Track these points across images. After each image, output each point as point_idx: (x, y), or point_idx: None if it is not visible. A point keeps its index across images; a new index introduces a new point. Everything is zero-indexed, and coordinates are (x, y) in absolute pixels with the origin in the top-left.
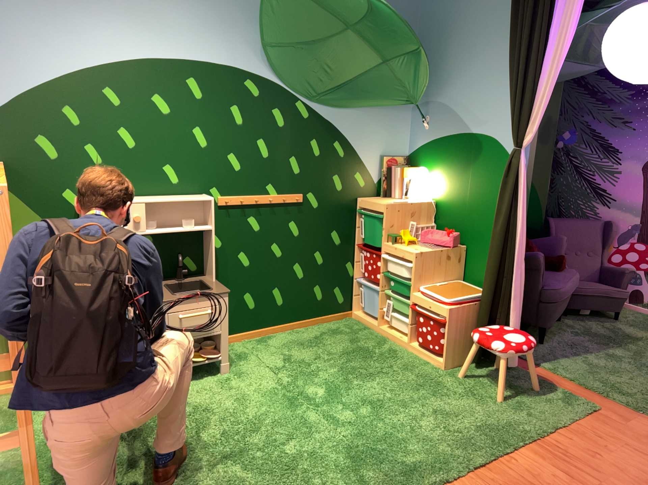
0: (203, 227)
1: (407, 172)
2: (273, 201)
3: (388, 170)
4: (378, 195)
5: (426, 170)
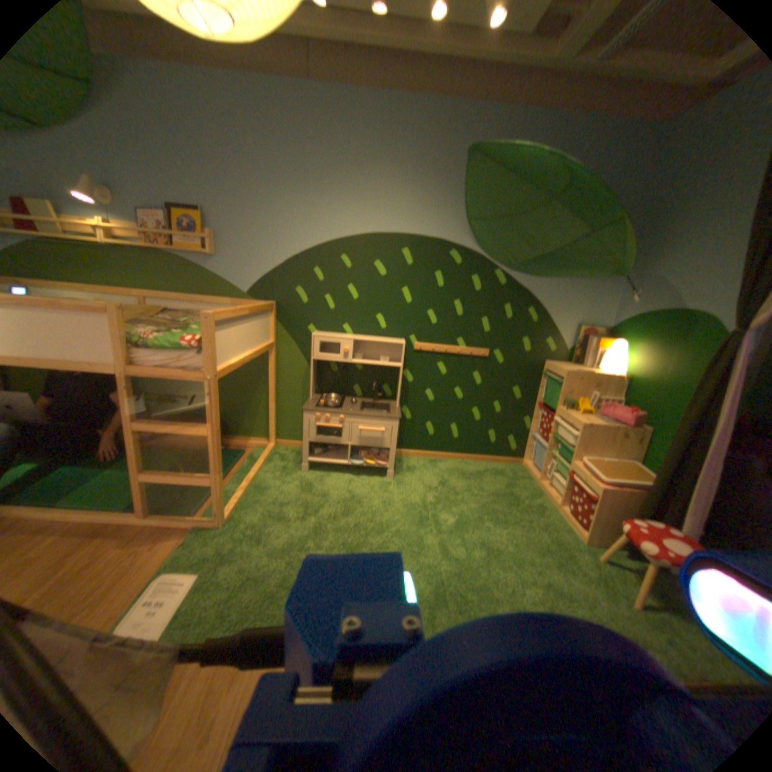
0: (392, 363)
1: (603, 341)
2: (458, 351)
3: (584, 337)
4: (569, 360)
5: (627, 341)
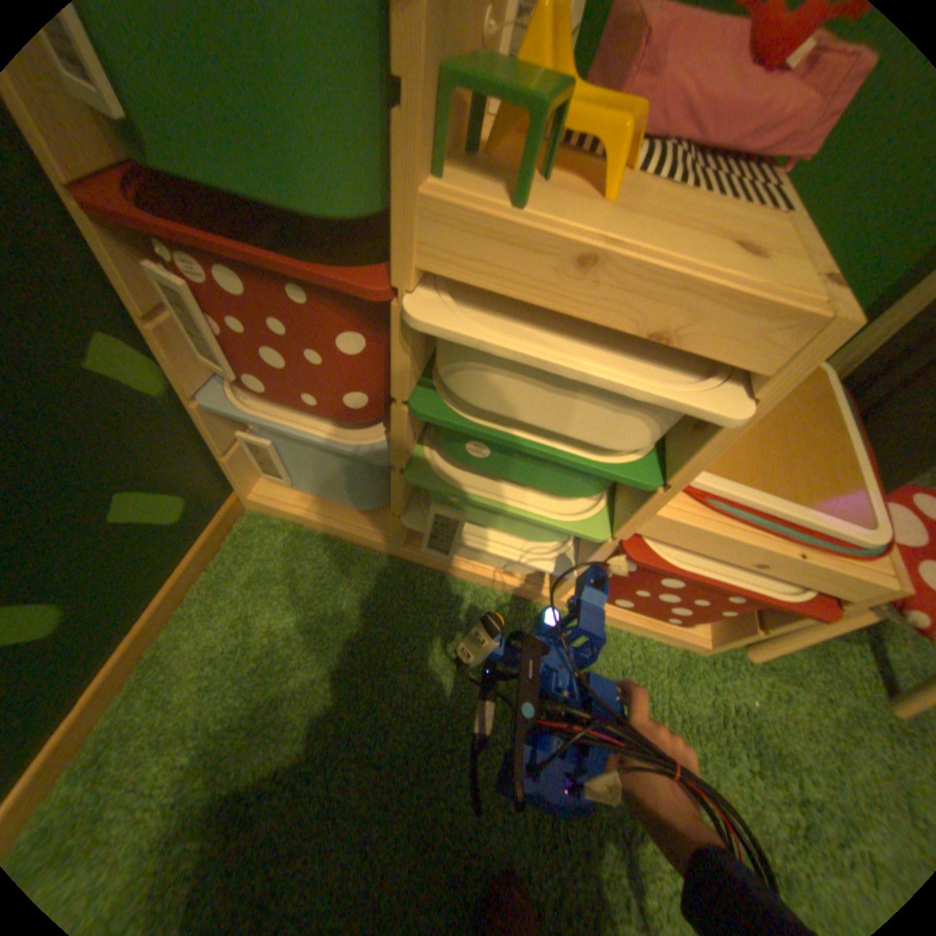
0: None
1: None
2: None
3: None
4: None
5: None
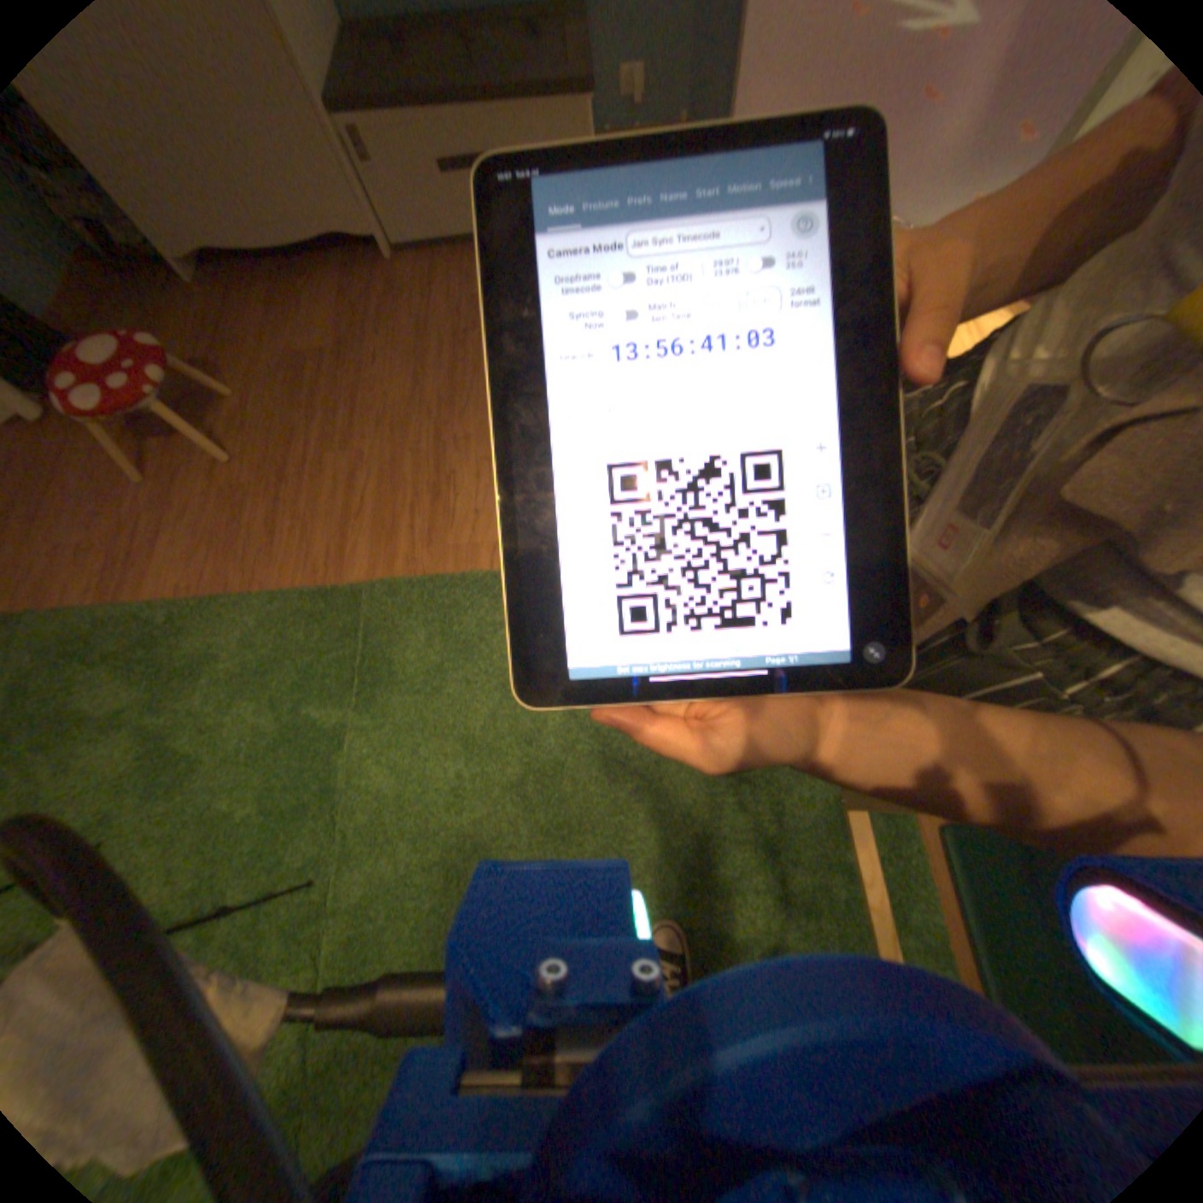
0: None
1: None
2: None
3: None
4: None
5: None
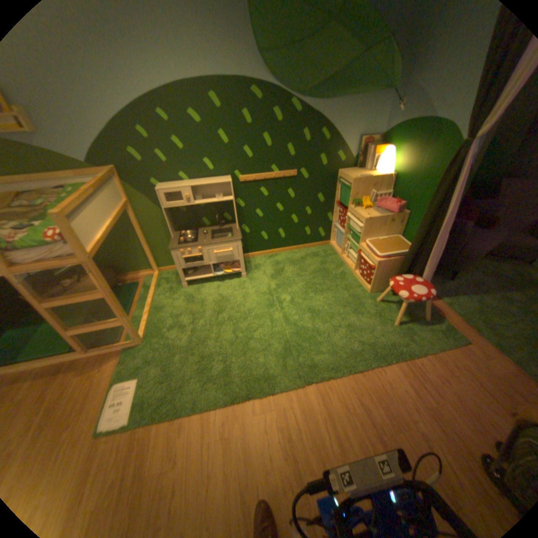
0: (227, 198)
1: (380, 149)
2: (275, 177)
3: (366, 147)
4: (356, 167)
5: (396, 147)
